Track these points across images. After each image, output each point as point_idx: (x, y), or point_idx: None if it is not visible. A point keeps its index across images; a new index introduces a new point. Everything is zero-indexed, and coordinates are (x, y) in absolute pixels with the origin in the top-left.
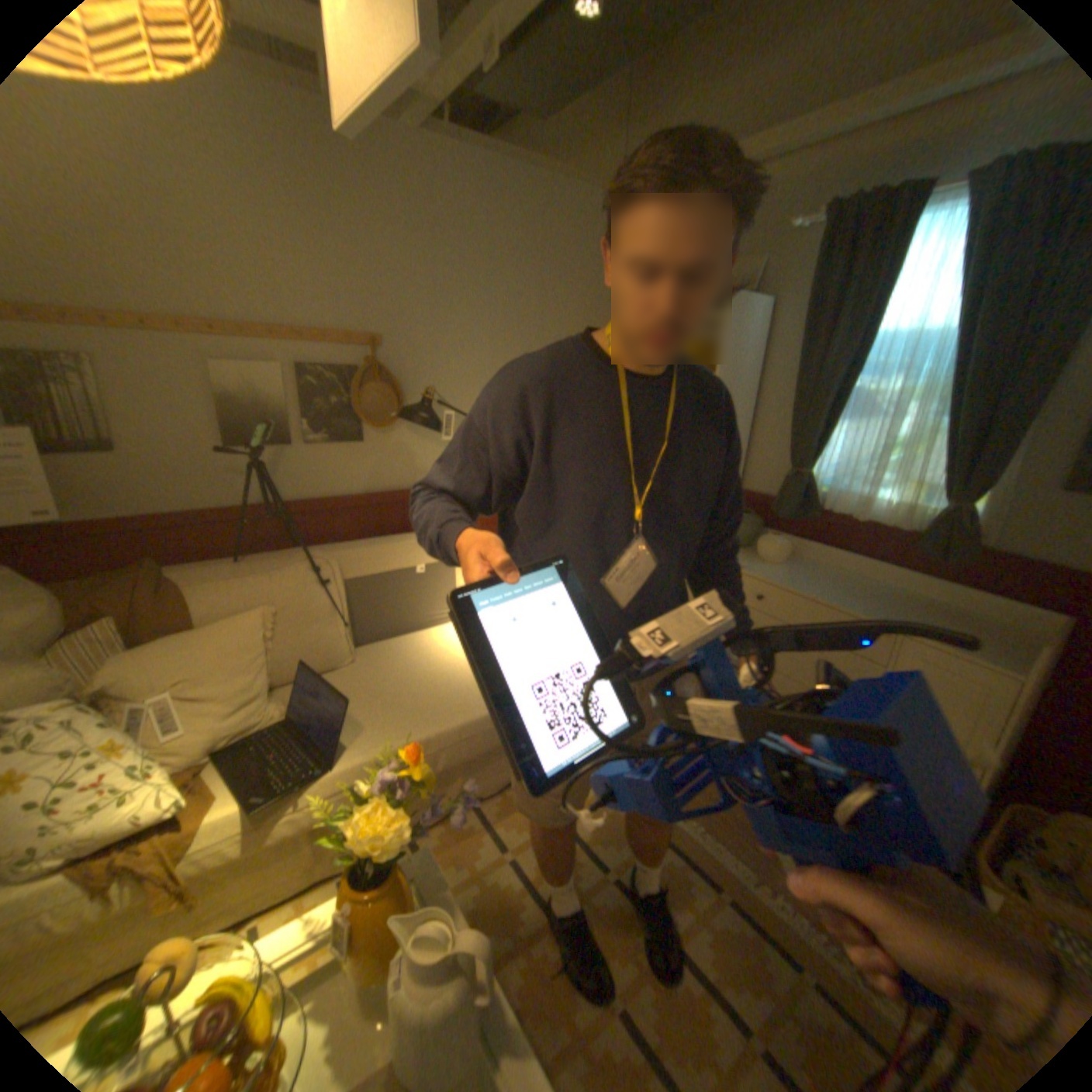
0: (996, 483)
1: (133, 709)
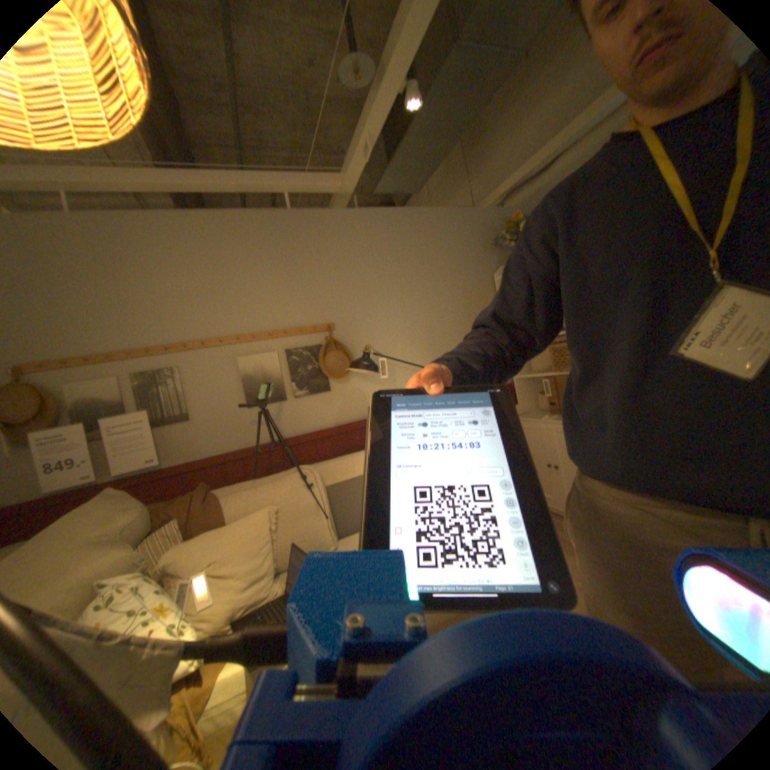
0: None
1: (177, 581)
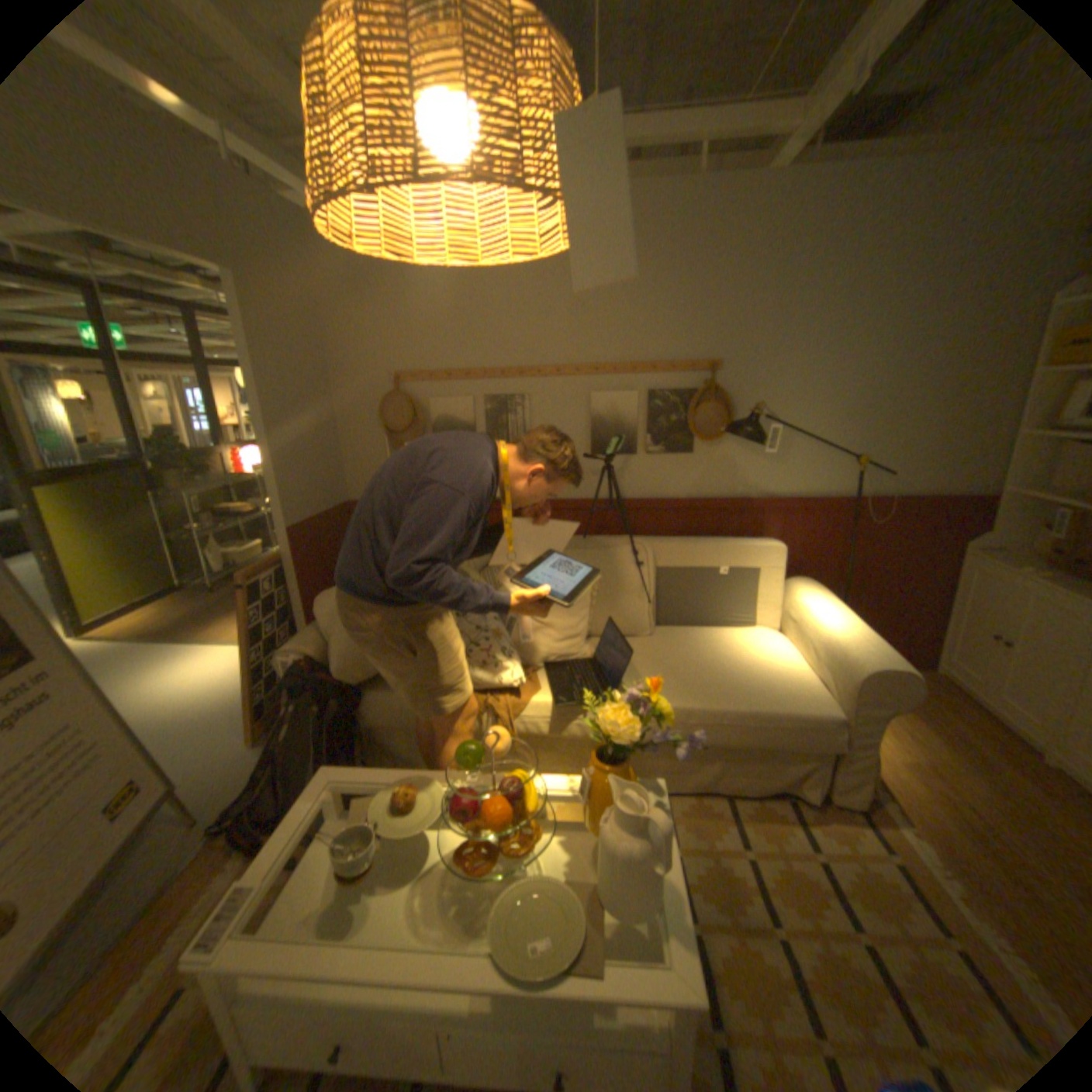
0: None
1: (510, 615)
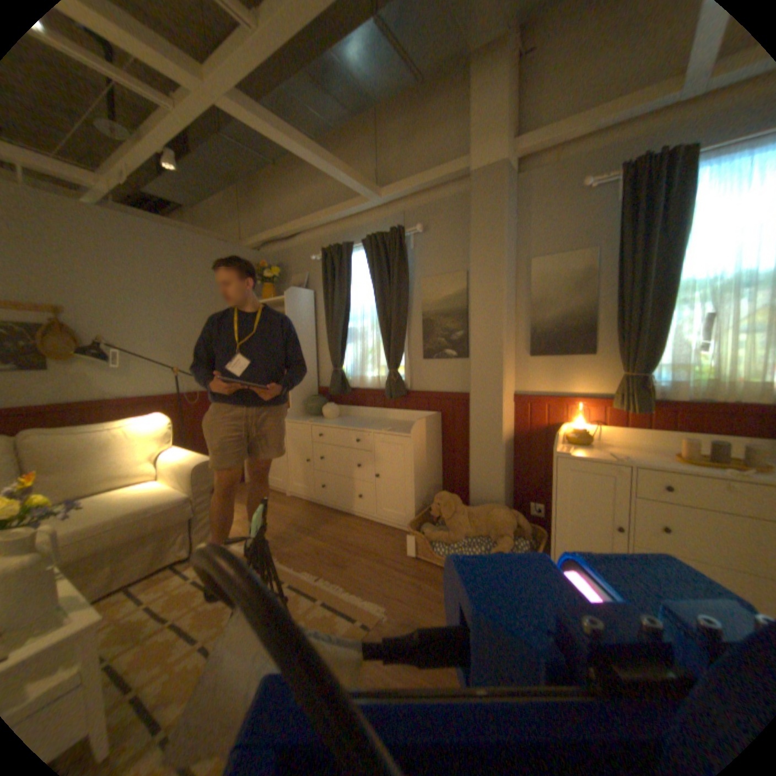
0: (404, 361)
1: None
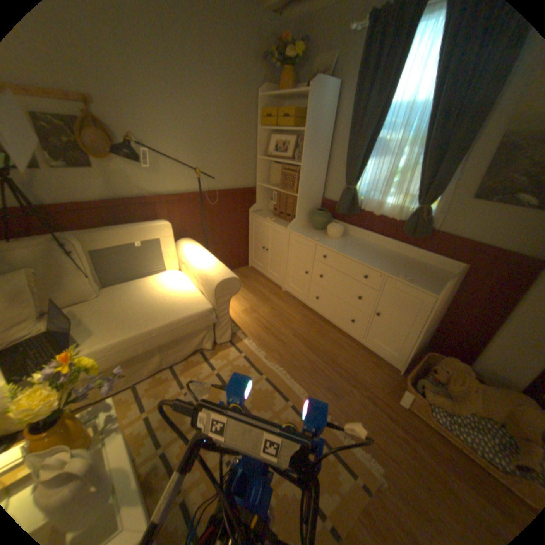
0: (443, 194)
1: None
